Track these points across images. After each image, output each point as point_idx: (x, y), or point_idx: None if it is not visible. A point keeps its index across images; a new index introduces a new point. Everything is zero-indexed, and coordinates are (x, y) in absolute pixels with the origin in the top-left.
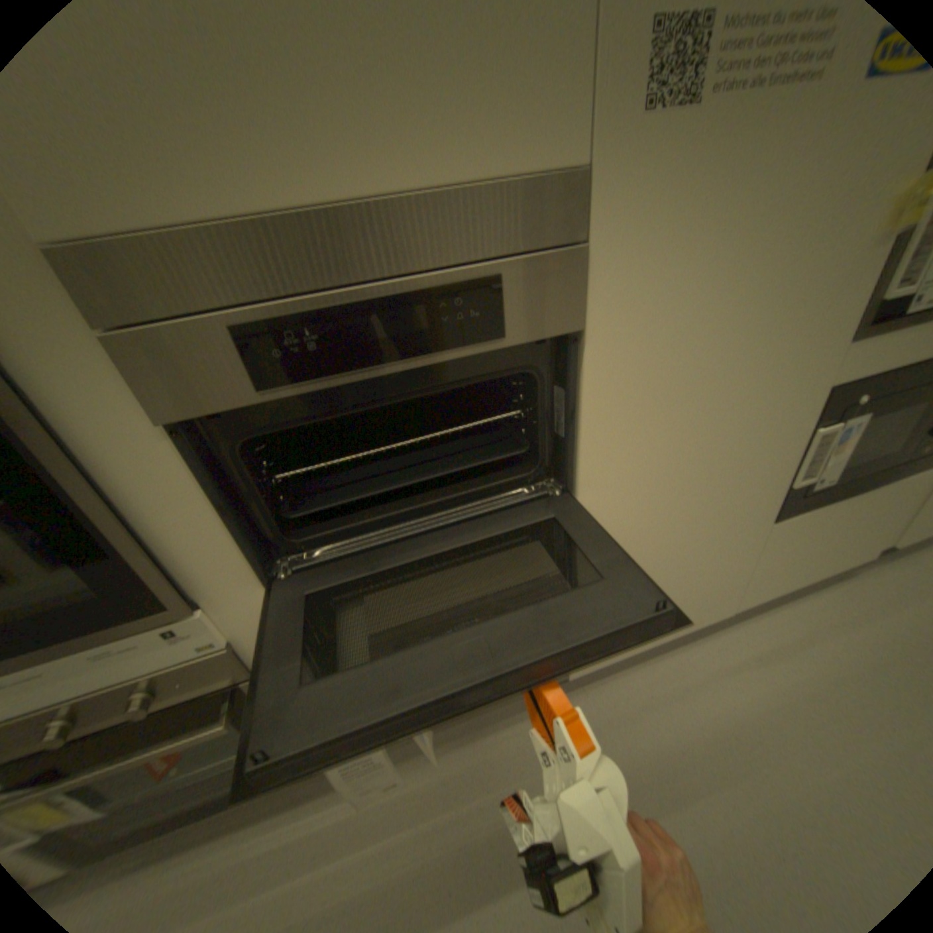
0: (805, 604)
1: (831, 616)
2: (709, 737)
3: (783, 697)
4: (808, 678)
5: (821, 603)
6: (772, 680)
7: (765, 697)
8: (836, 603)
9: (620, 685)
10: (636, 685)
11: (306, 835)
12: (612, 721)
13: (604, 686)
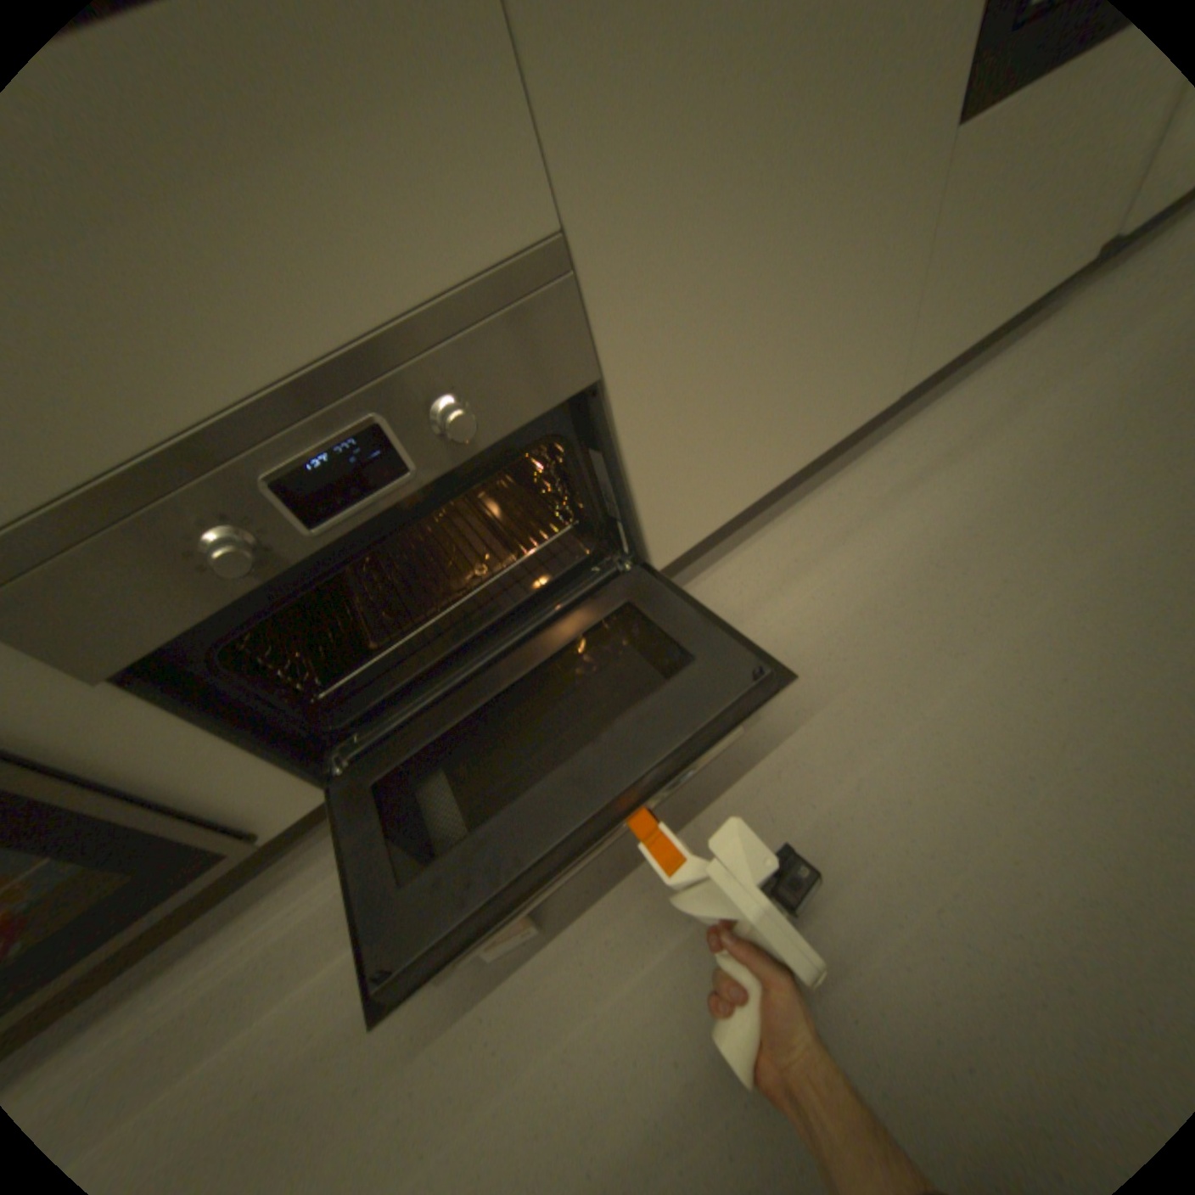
0: (996, 365)
1: (1038, 366)
2: (895, 578)
3: (992, 488)
4: (1023, 452)
5: (1019, 357)
6: (972, 472)
7: (965, 498)
8: (1041, 348)
9: (741, 562)
10: (766, 552)
11: (260, 950)
12: (739, 611)
13: (715, 572)
